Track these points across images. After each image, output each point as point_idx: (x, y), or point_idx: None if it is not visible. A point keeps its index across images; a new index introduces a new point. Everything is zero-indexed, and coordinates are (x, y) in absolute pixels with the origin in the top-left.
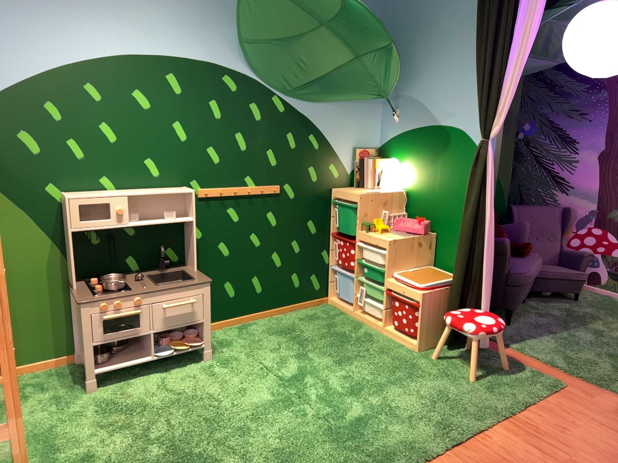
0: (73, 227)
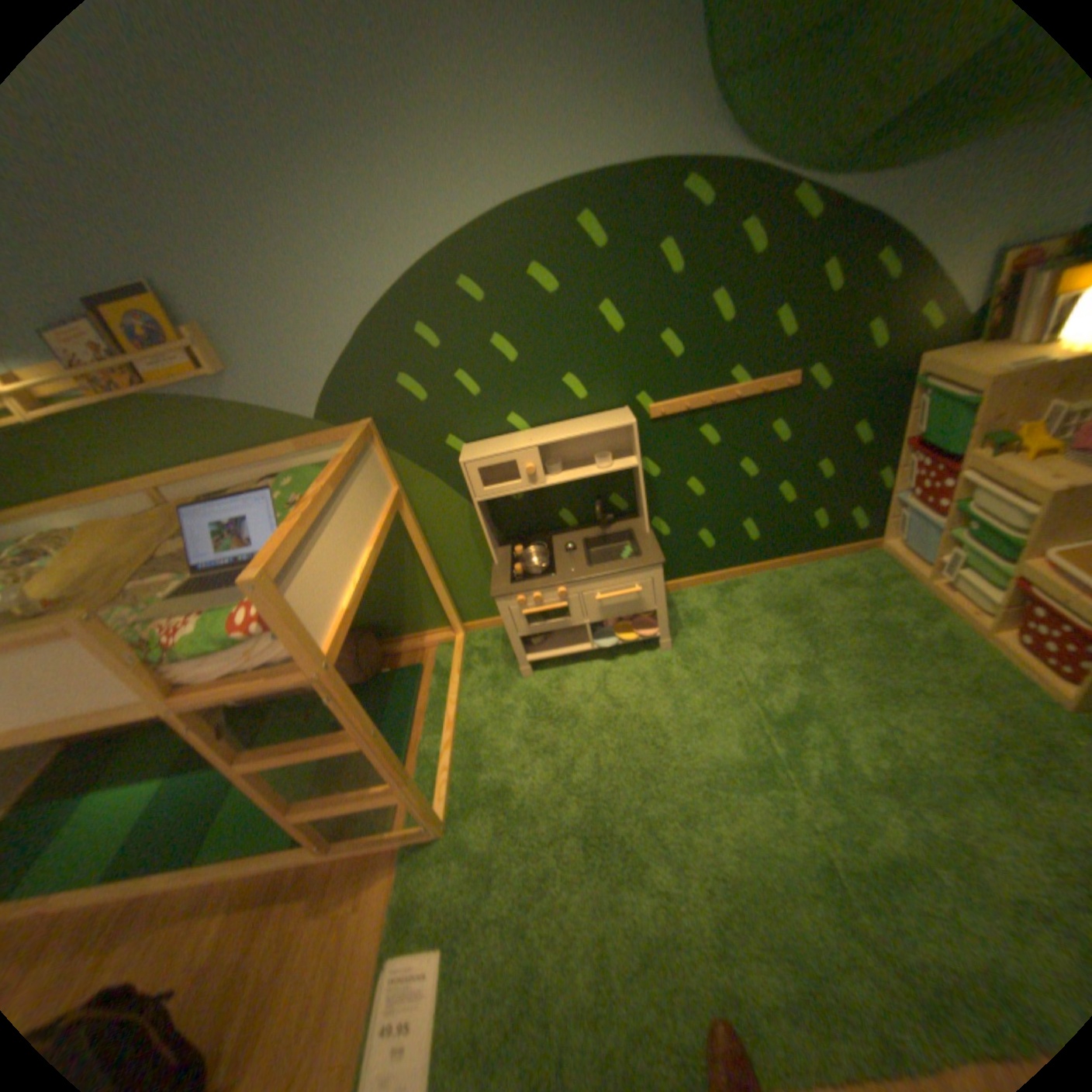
0: (477, 498)
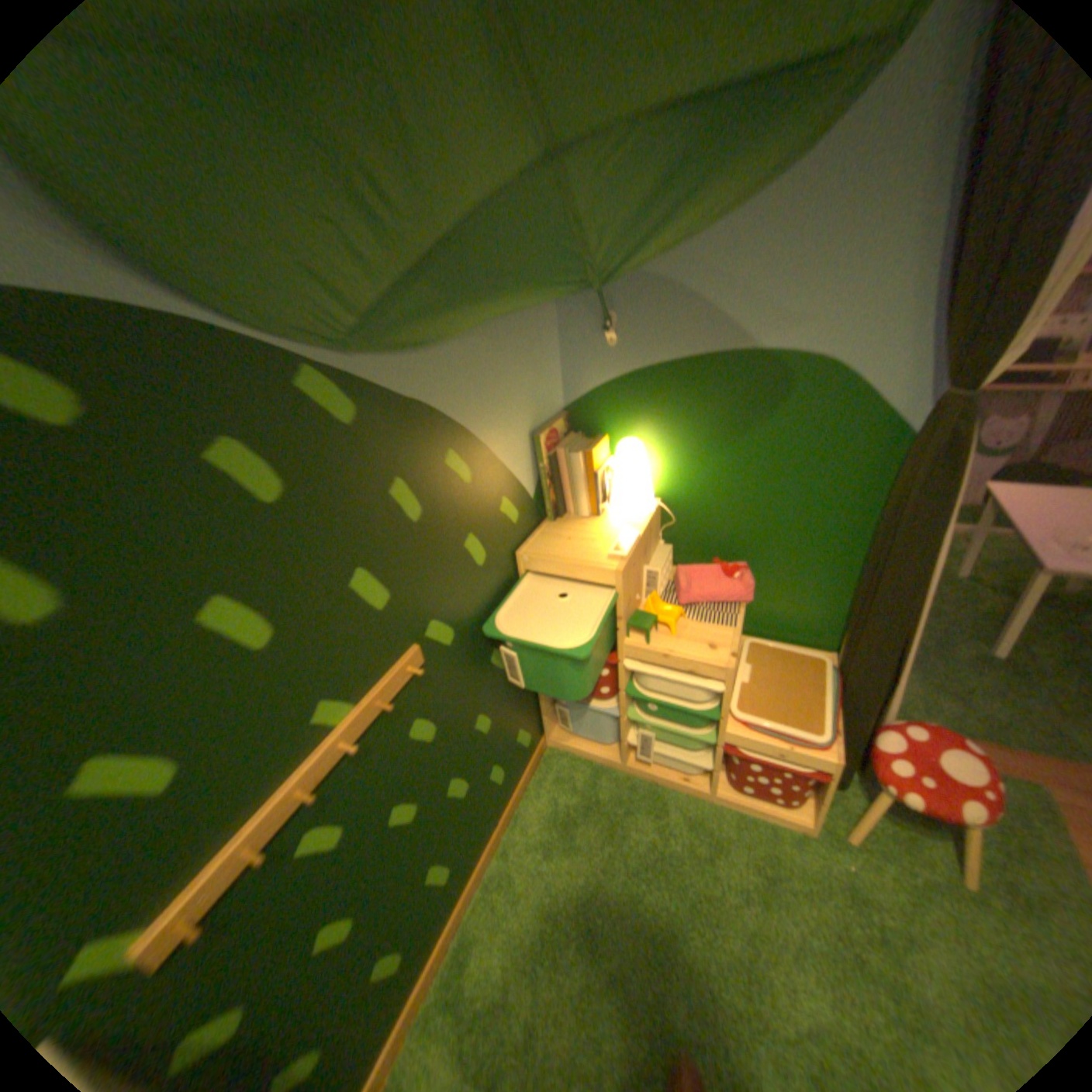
0: None
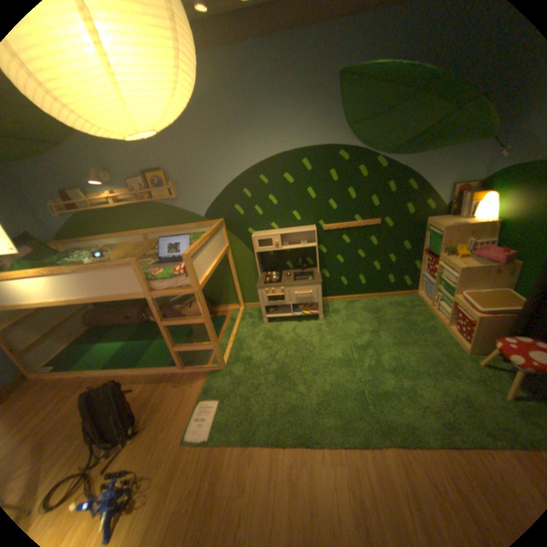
0: (256, 251)
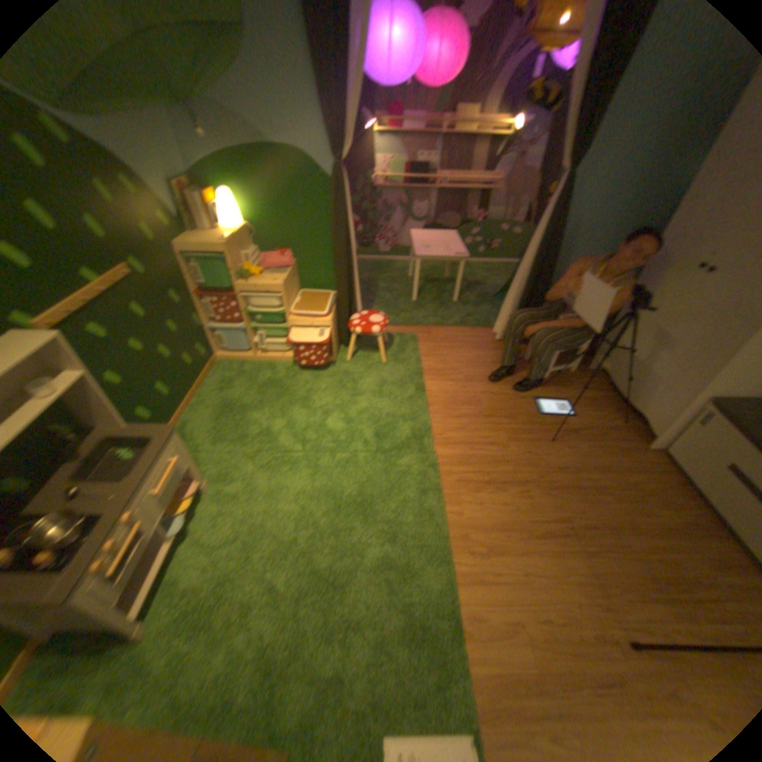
0: None
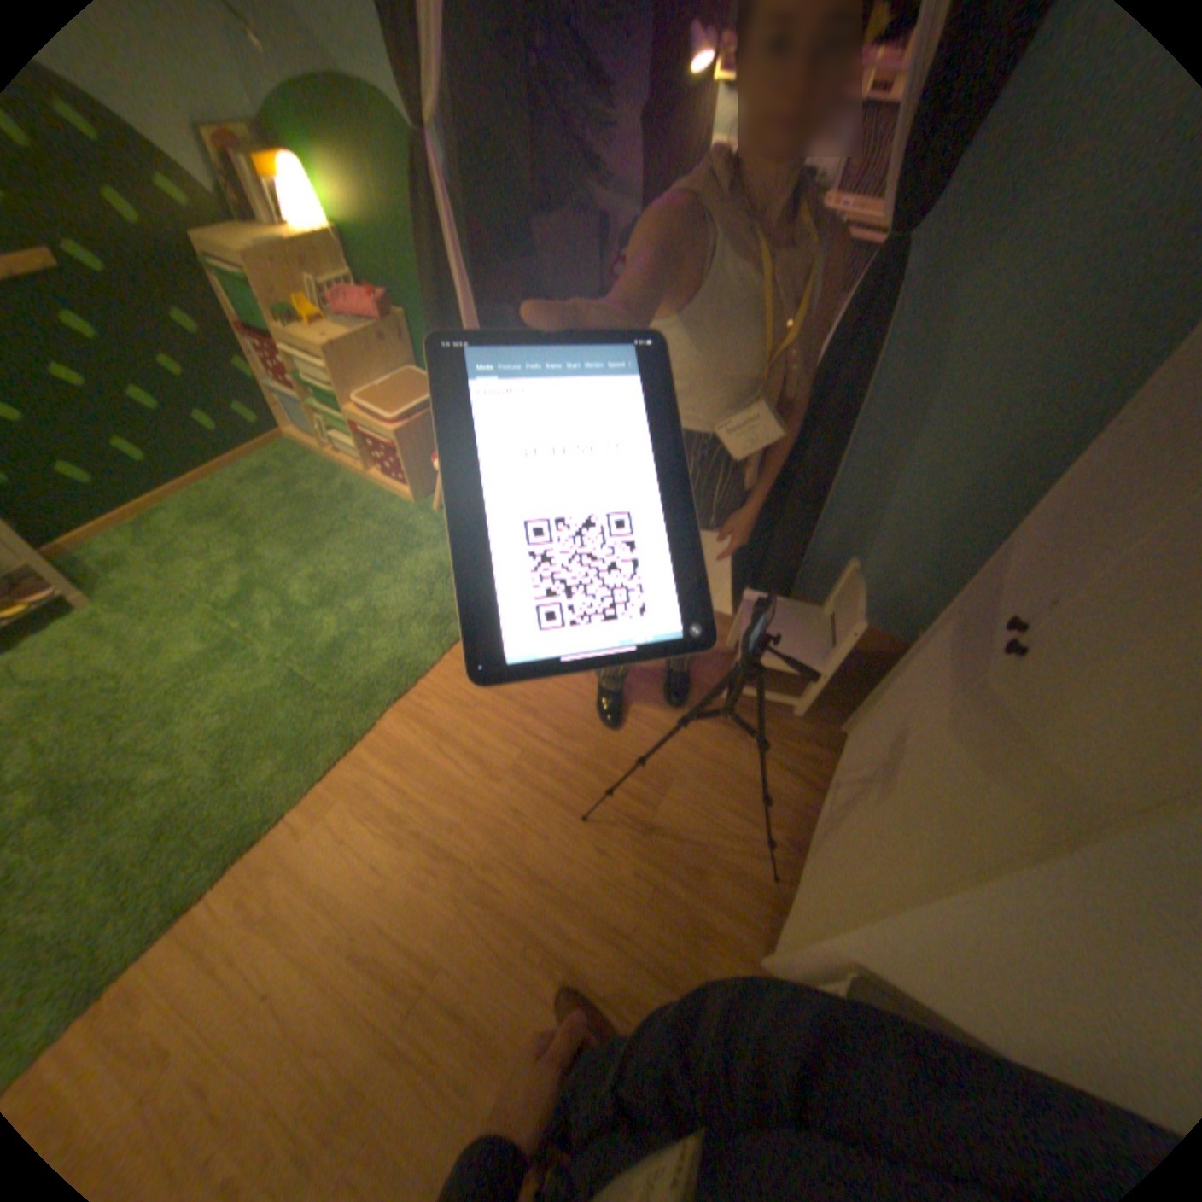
0: None
